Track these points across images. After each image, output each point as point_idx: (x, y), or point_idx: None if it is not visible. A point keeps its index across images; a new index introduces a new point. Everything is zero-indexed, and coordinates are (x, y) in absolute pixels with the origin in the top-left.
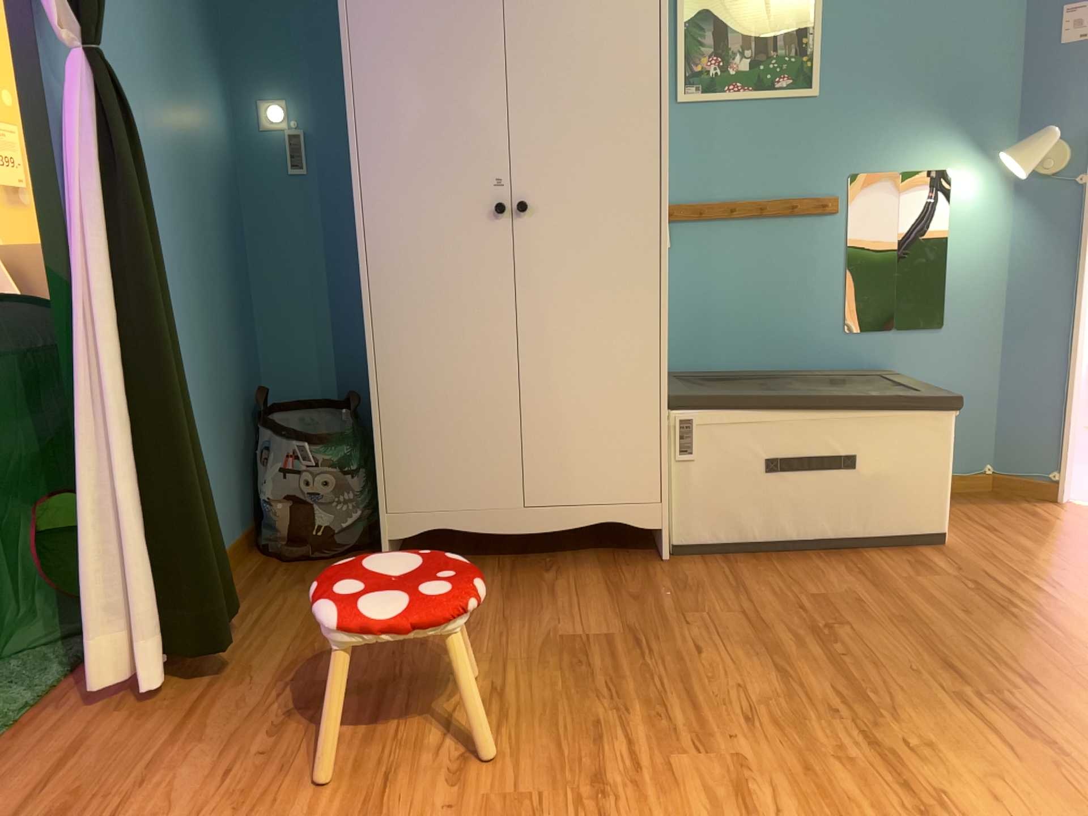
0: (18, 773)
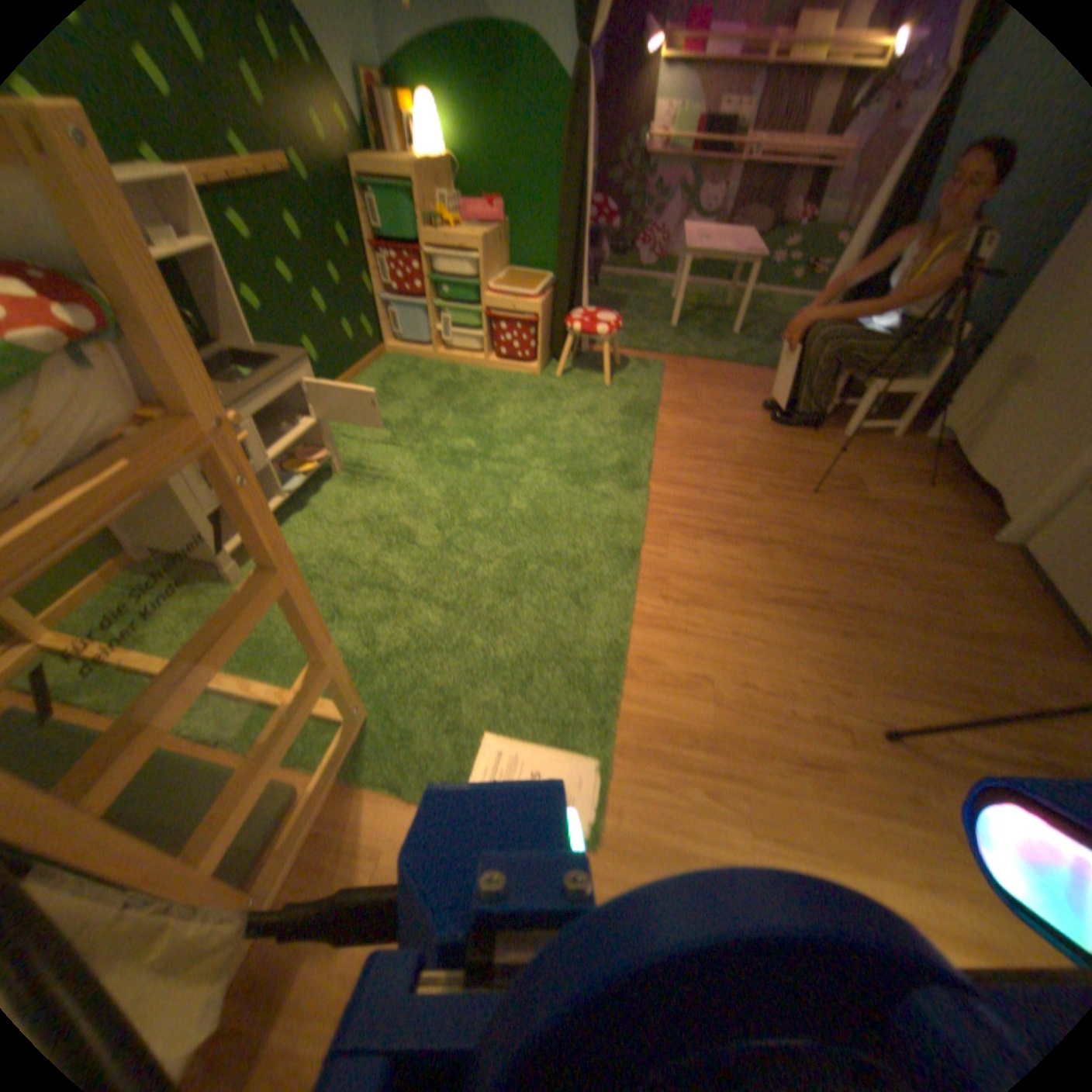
0: (739, 374)
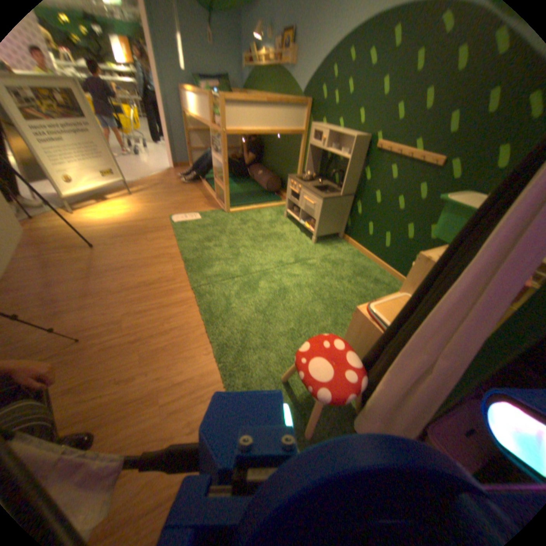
0: None
